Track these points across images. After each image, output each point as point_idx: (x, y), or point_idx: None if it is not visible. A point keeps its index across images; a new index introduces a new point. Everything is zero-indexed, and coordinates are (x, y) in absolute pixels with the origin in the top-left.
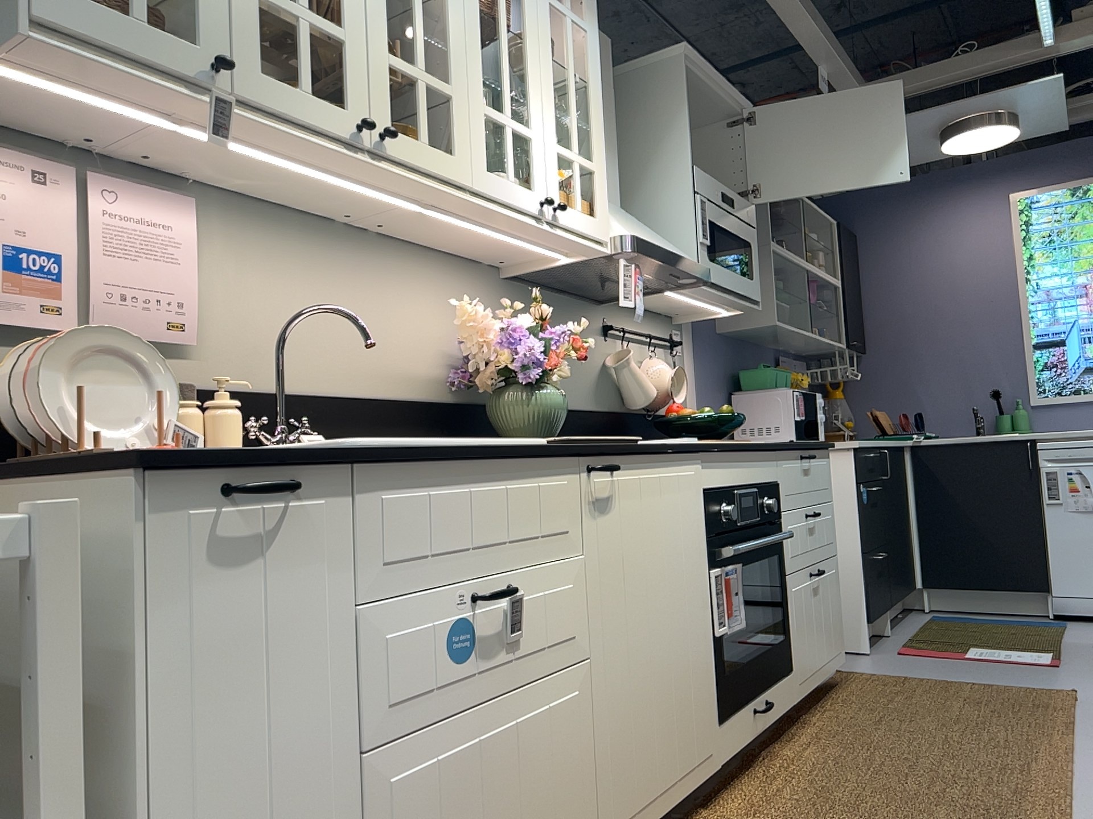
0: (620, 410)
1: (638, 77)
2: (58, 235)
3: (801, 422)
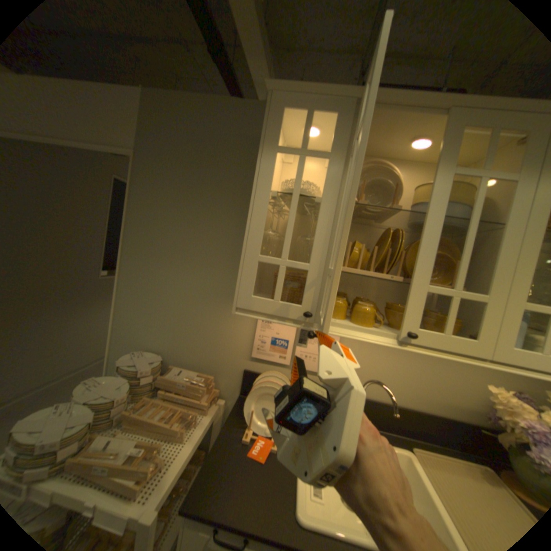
0: None
1: None
2: (289, 333)
3: None
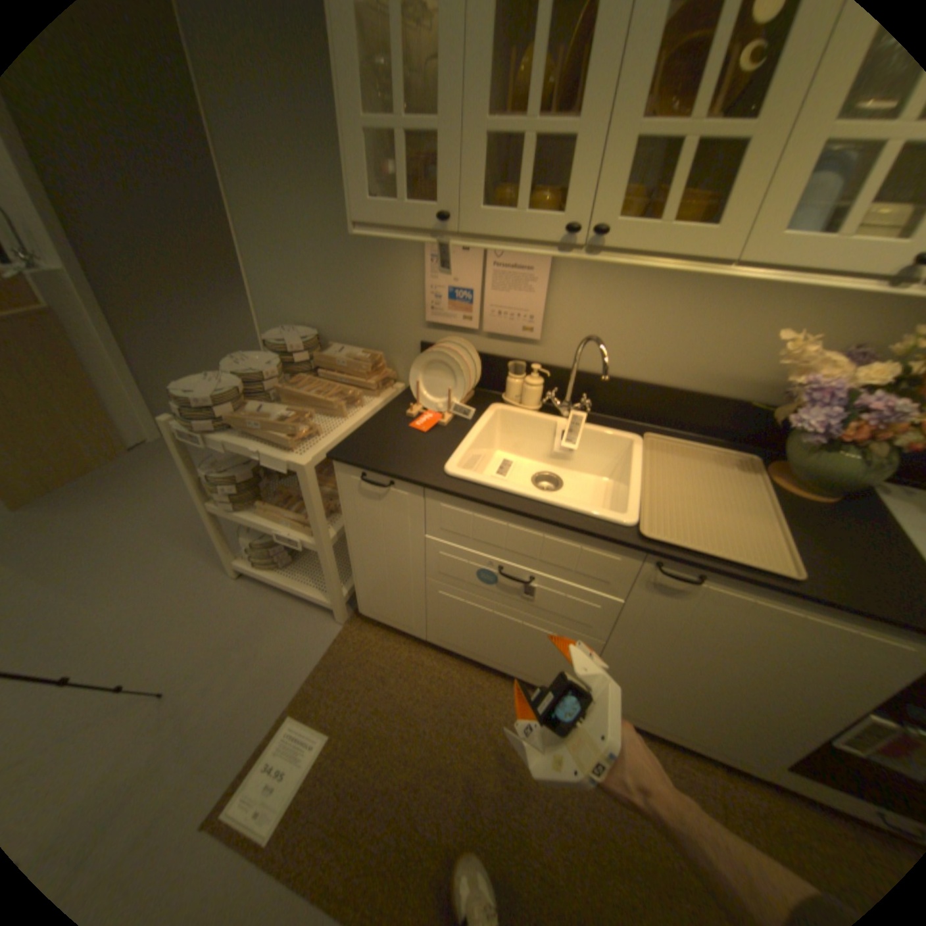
0: None
1: None
2: (471, 279)
3: None
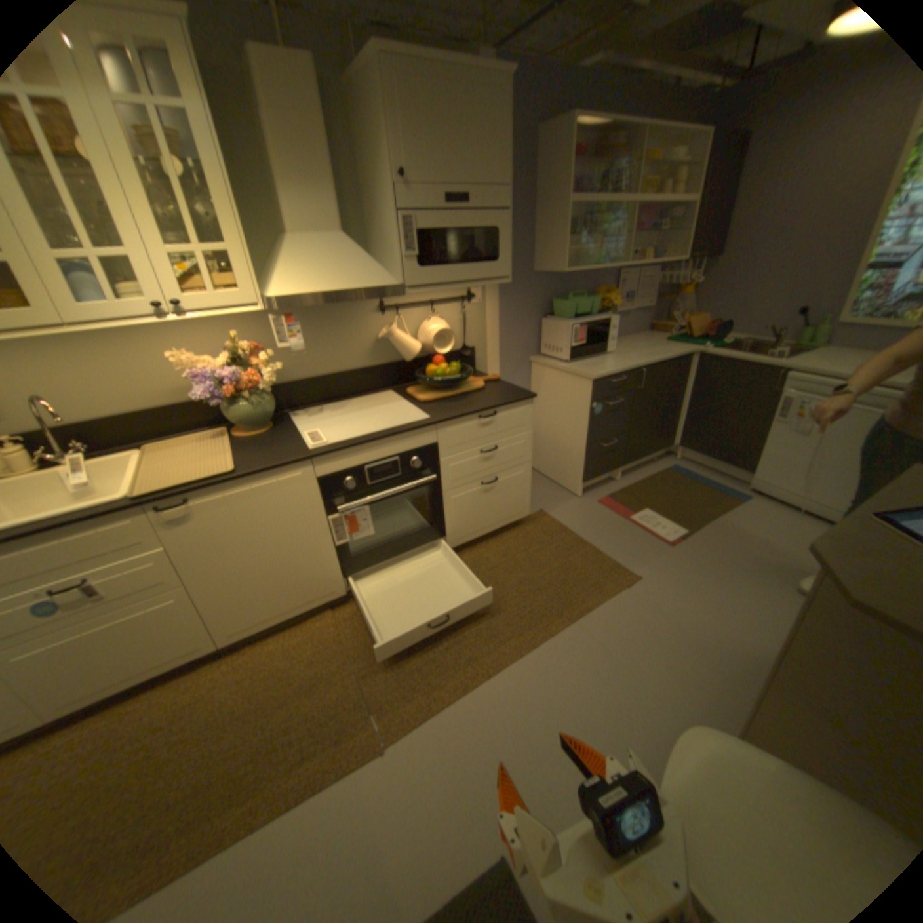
0: (397, 361)
1: (361, 79)
2: None
3: (576, 348)
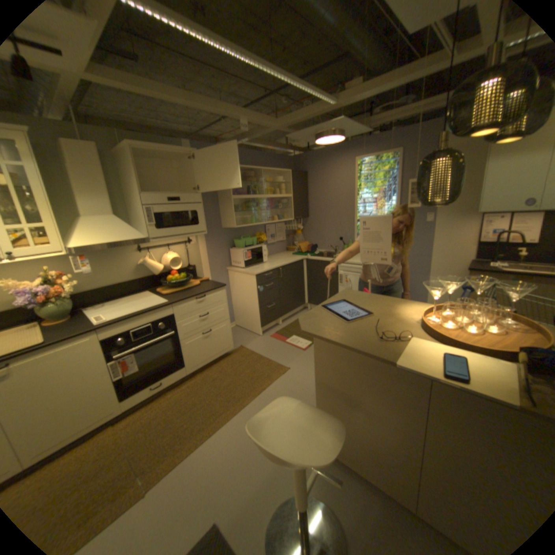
0: (150, 275)
1: (122, 151)
2: None
3: (247, 261)
